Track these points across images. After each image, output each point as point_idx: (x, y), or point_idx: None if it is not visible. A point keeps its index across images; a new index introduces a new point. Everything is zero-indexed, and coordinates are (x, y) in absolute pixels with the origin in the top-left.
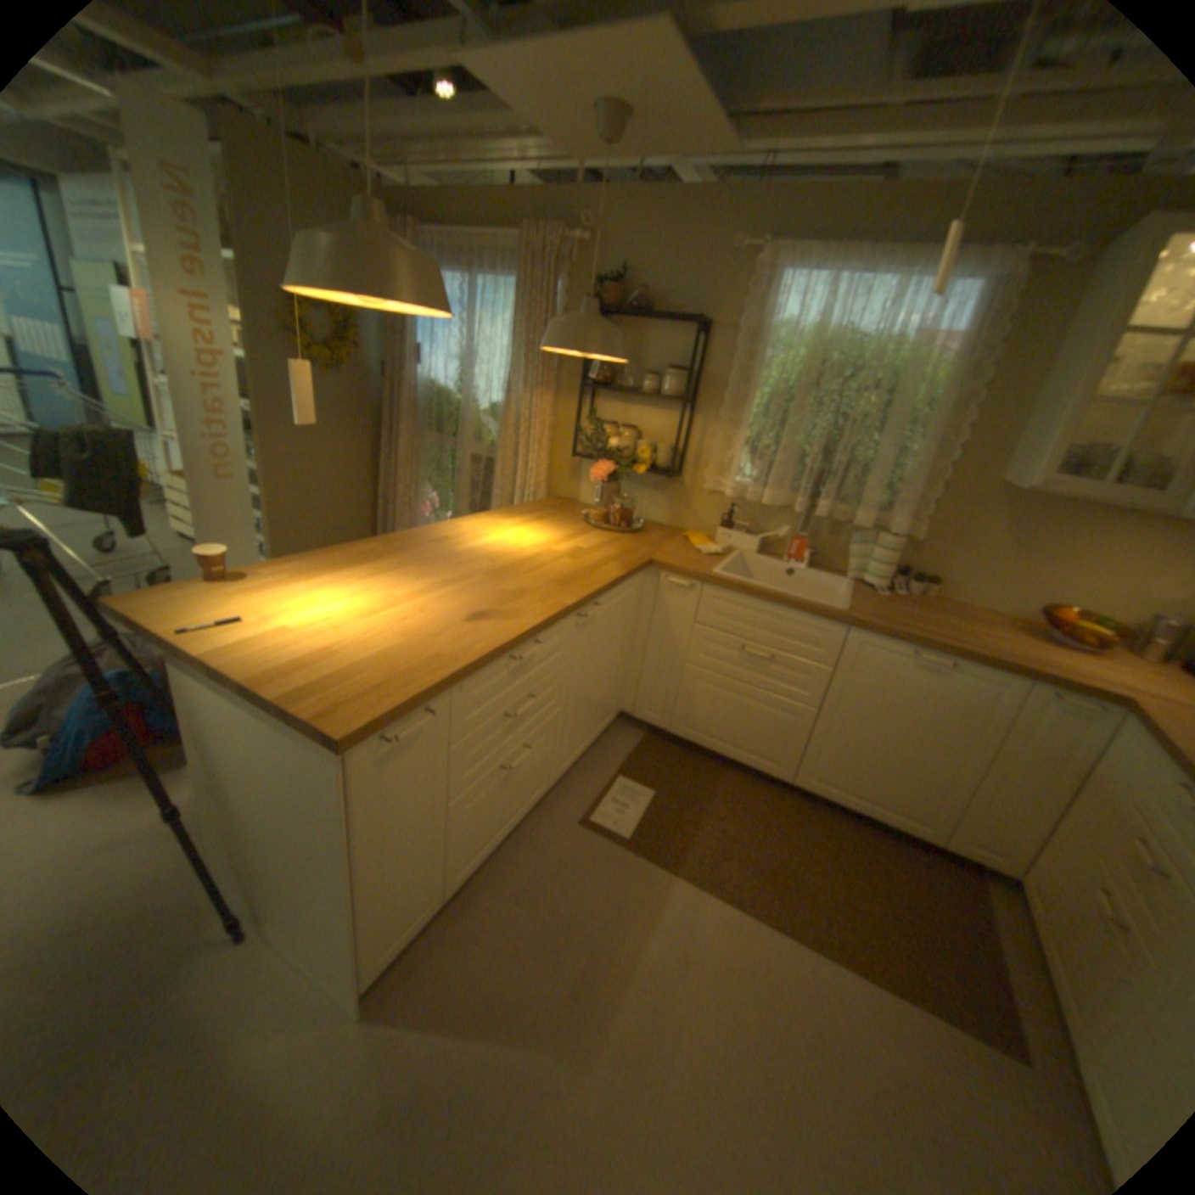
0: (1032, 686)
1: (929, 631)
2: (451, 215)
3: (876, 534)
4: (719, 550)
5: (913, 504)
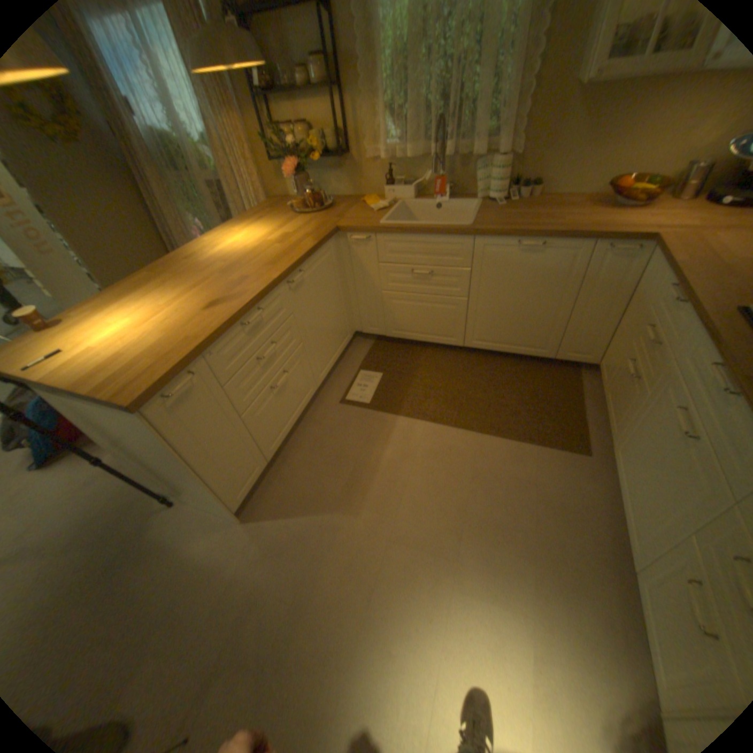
0: (594, 243)
1: (527, 223)
2: None
3: (493, 157)
4: (386, 204)
5: (512, 123)
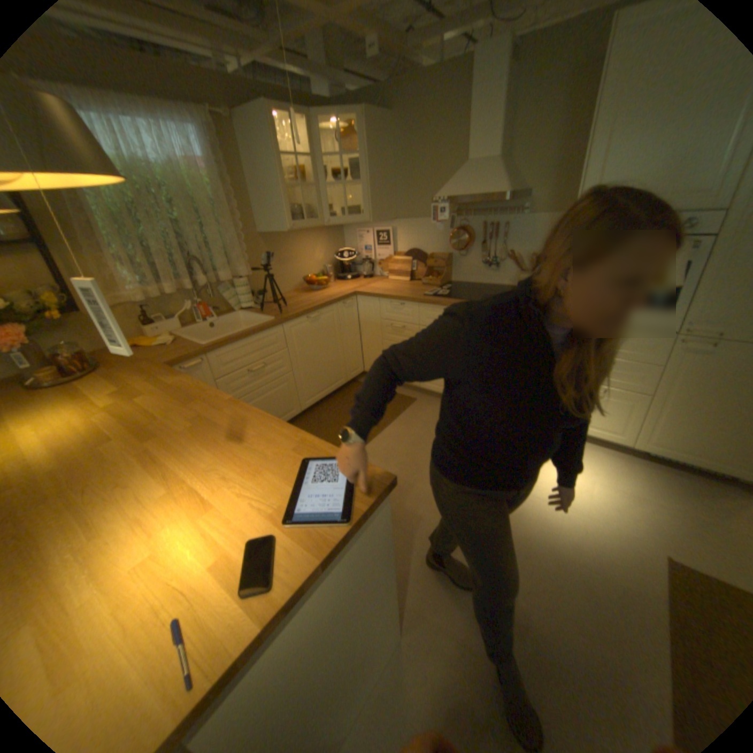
0: (336, 305)
1: (300, 307)
2: None
3: (227, 283)
4: (170, 338)
5: (239, 259)
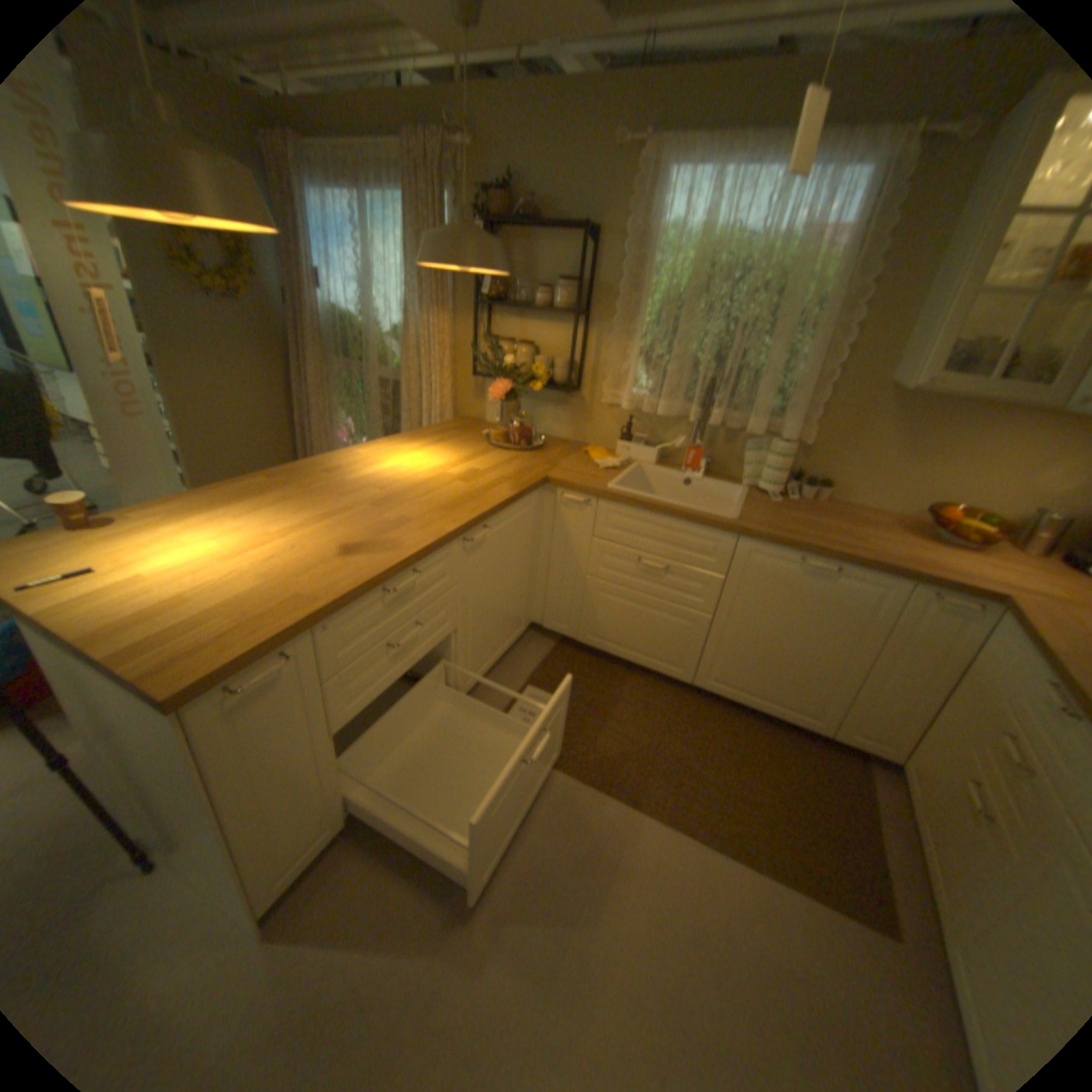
0: (914, 587)
1: (816, 537)
2: (334, 127)
3: (770, 441)
4: (617, 464)
5: (804, 409)
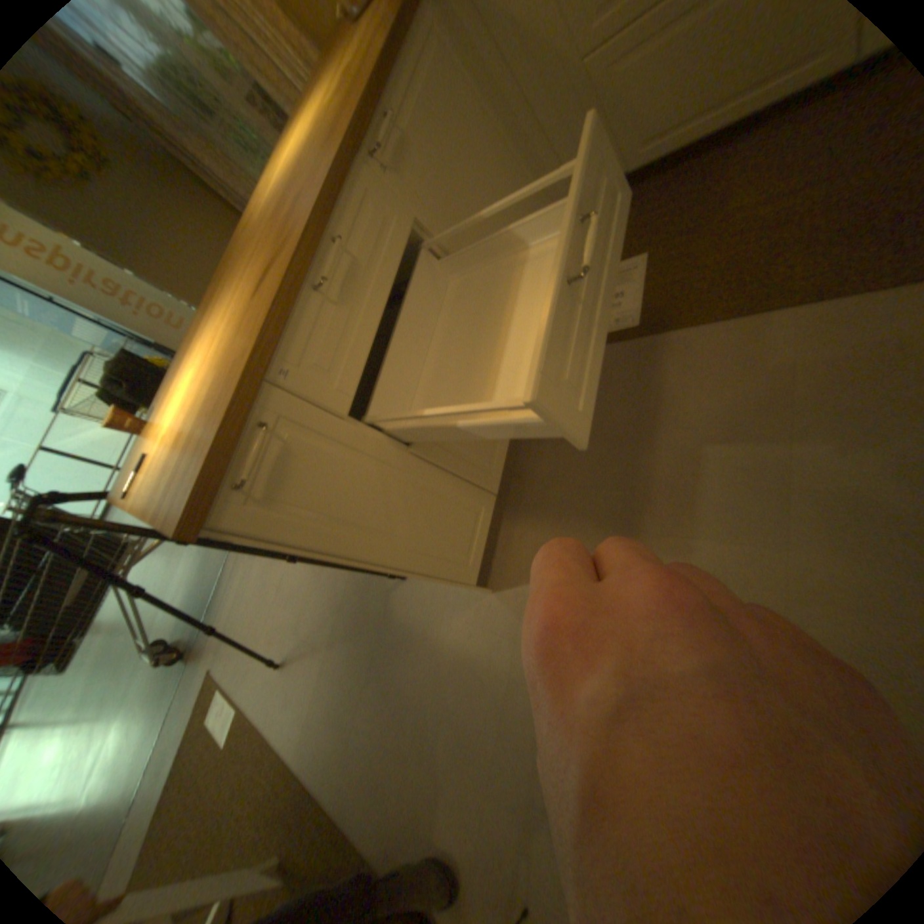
0: None
1: None
2: None
3: None
4: None
5: None
